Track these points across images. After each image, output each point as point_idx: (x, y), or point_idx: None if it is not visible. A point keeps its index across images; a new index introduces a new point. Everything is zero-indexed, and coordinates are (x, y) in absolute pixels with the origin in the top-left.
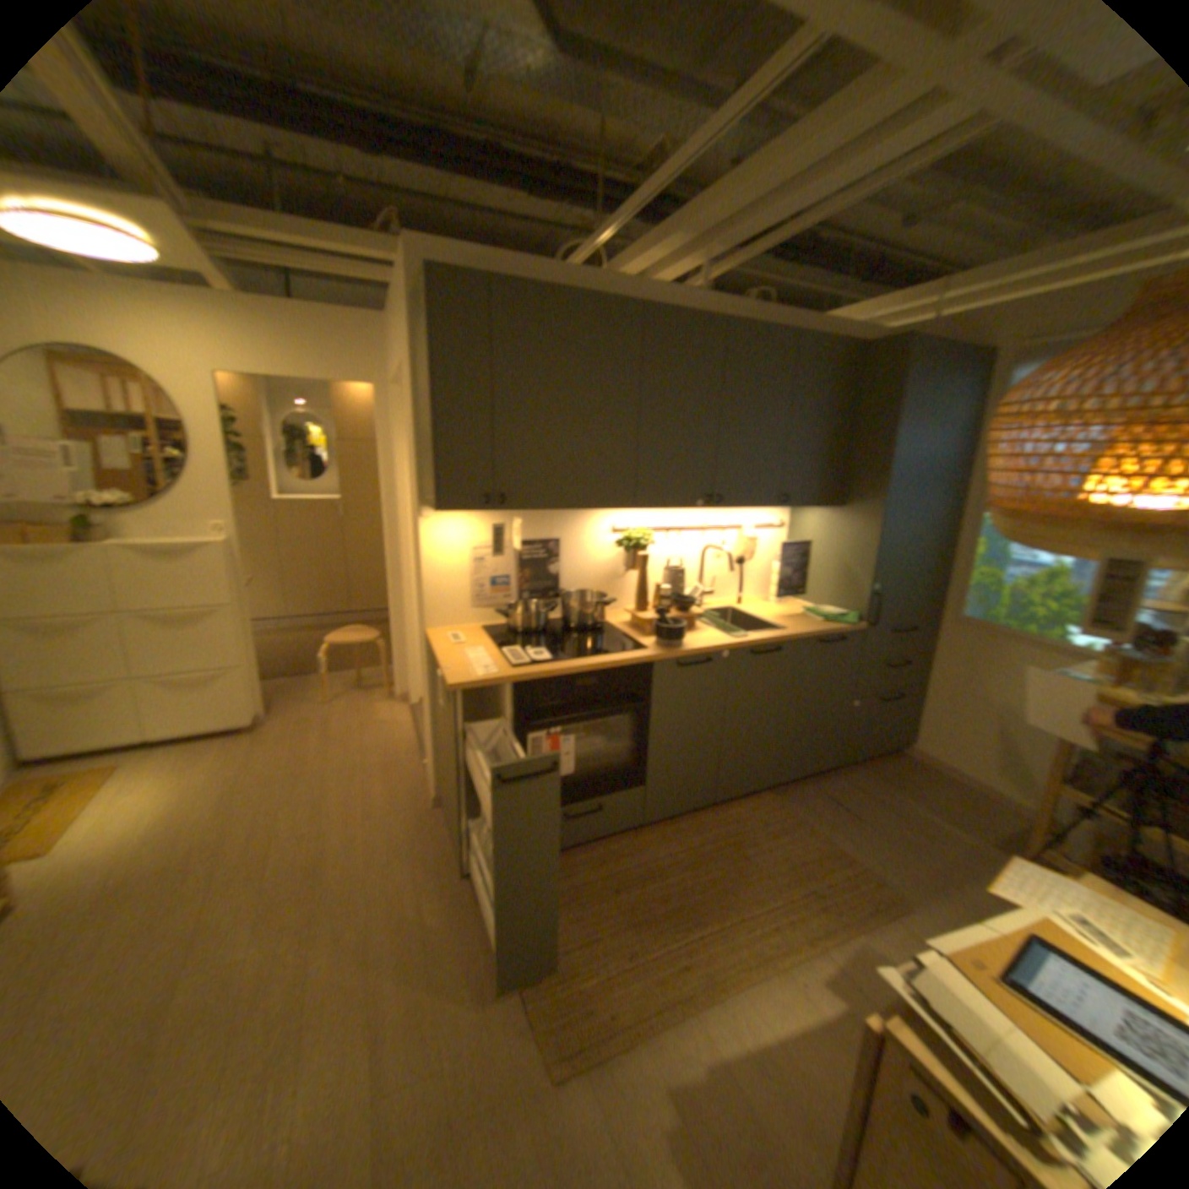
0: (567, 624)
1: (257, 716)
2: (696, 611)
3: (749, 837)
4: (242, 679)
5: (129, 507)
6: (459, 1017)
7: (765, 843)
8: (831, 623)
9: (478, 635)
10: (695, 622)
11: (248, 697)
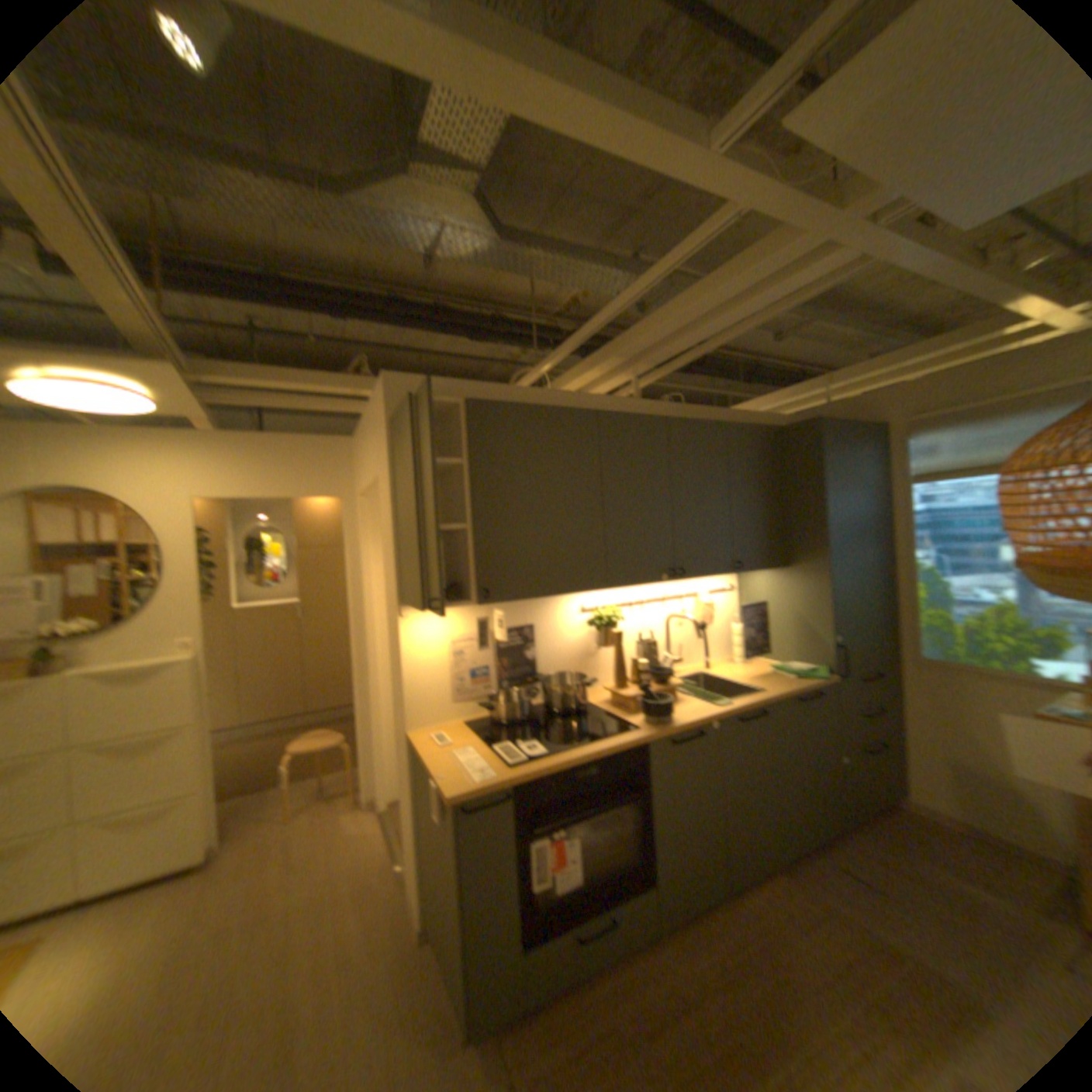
0: (553, 709)
1: (216, 848)
2: (673, 681)
3: (780, 936)
4: (204, 806)
5: (102, 634)
6: None
7: (799, 942)
8: (807, 679)
9: (466, 733)
10: (677, 693)
11: (207, 827)
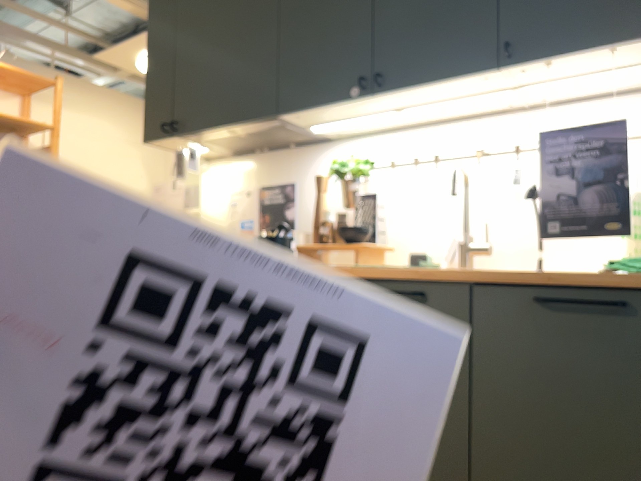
0: None
1: None
2: None
3: None
4: None
5: None
6: None
7: None
8: (624, 274)
9: None
10: None
11: None
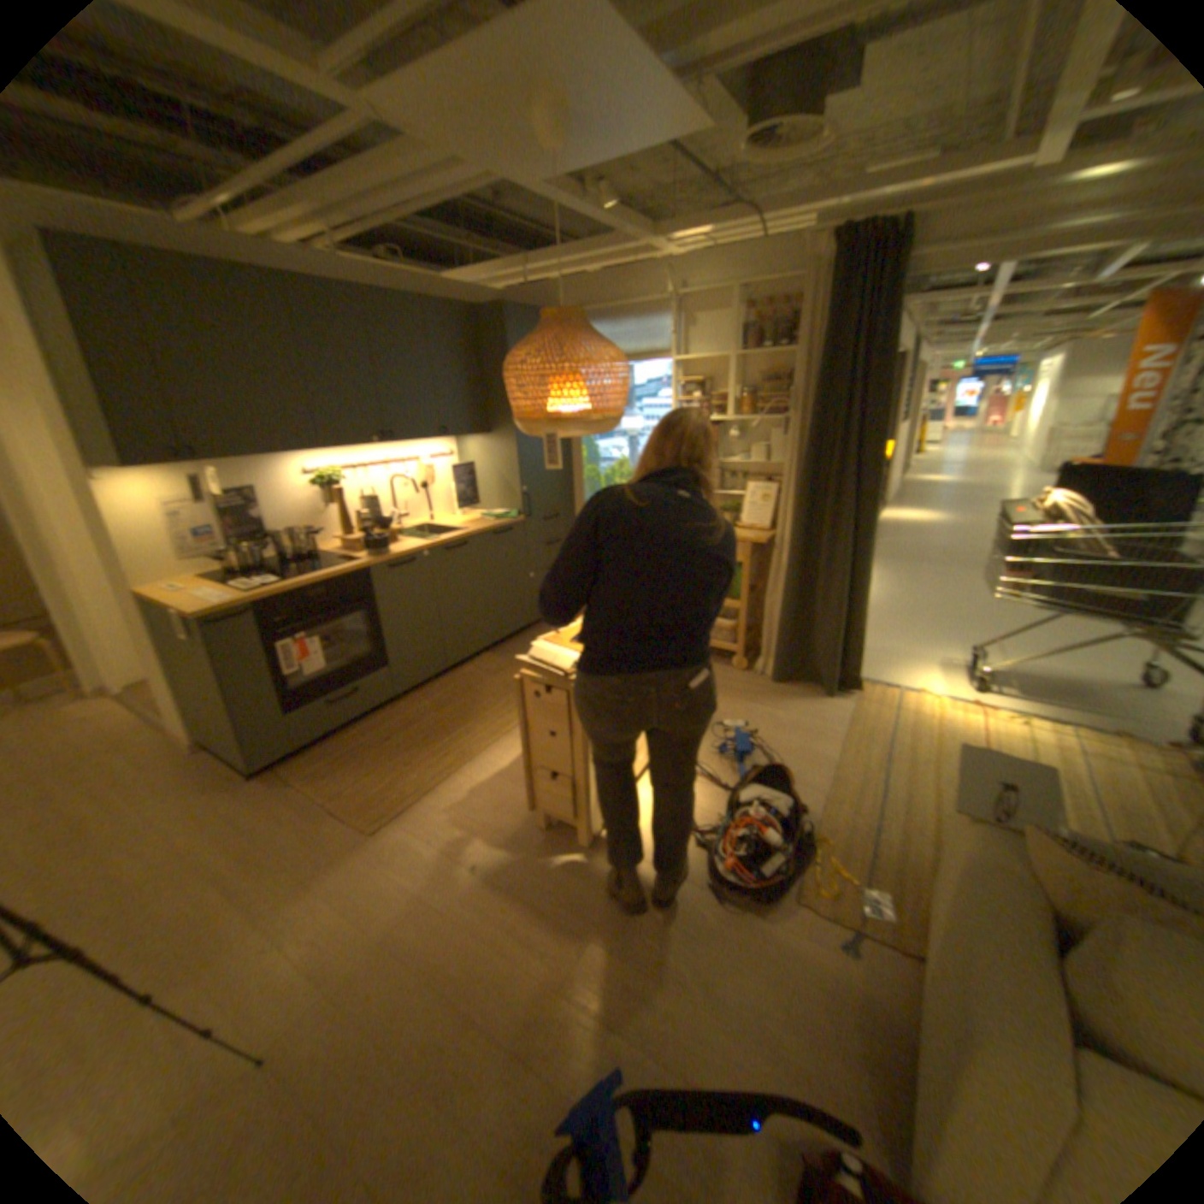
0: (282, 558)
1: None
2: (396, 530)
3: (475, 681)
4: None
5: None
6: (280, 843)
7: (486, 680)
8: (499, 521)
9: (193, 583)
10: (397, 538)
11: None
